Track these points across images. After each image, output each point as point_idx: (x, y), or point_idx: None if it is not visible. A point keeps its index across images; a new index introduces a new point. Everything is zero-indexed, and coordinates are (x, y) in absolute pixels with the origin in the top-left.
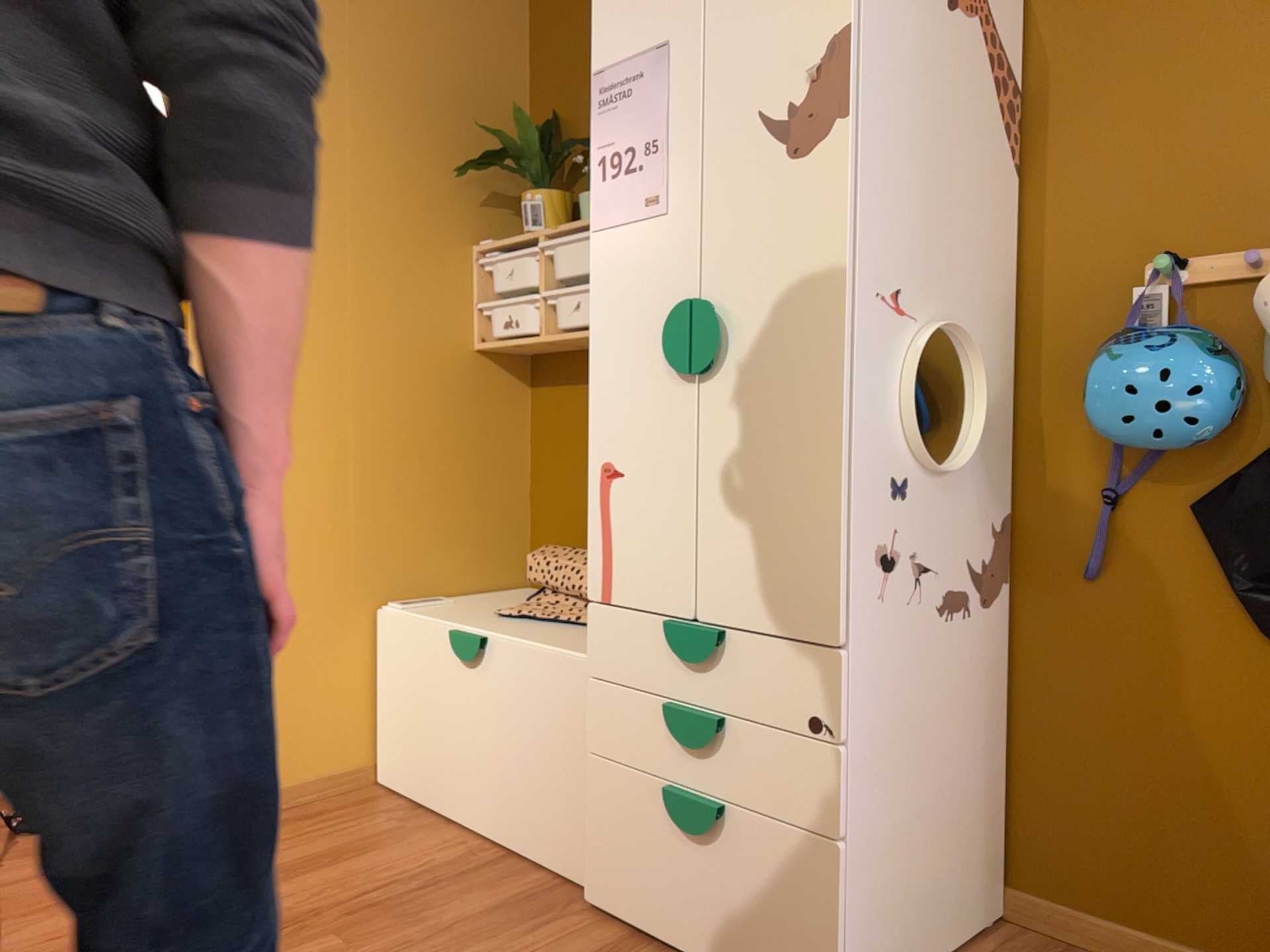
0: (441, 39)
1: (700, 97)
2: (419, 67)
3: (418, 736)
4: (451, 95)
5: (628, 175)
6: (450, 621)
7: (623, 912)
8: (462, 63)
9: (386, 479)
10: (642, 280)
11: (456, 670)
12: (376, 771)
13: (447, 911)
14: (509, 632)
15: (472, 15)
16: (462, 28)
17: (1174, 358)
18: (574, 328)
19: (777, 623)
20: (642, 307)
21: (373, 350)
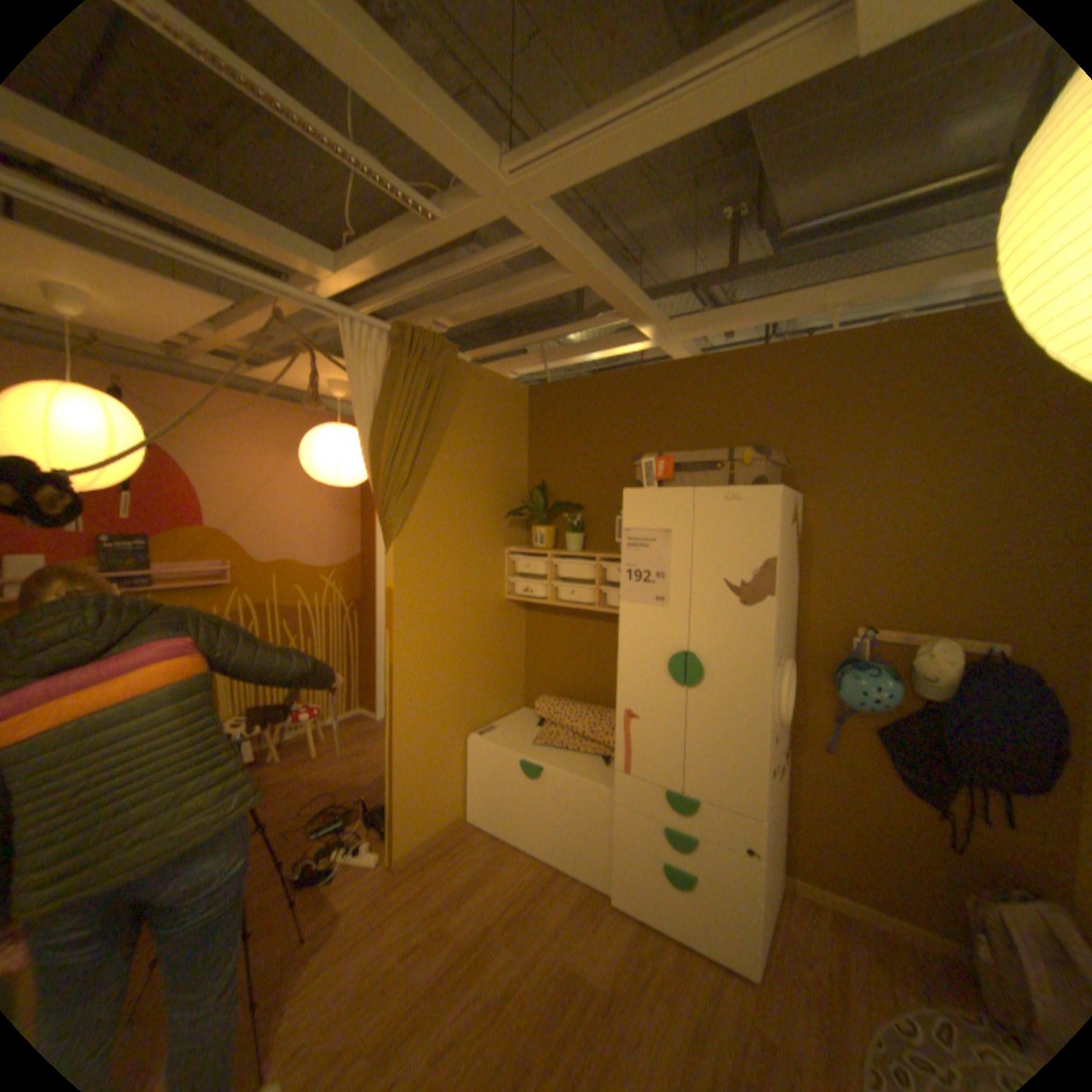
0: (493, 450)
1: (689, 561)
2: (485, 466)
3: (496, 806)
4: (497, 477)
5: (644, 583)
6: (515, 752)
7: (635, 915)
8: (501, 460)
9: (470, 673)
10: (652, 633)
11: (523, 779)
12: (466, 817)
13: (550, 920)
14: (552, 763)
15: (505, 435)
16: (502, 443)
17: (882, 683)
18: (568, 603)
19: (729, 806)
20: (652, 646)
21: (466, 611)
